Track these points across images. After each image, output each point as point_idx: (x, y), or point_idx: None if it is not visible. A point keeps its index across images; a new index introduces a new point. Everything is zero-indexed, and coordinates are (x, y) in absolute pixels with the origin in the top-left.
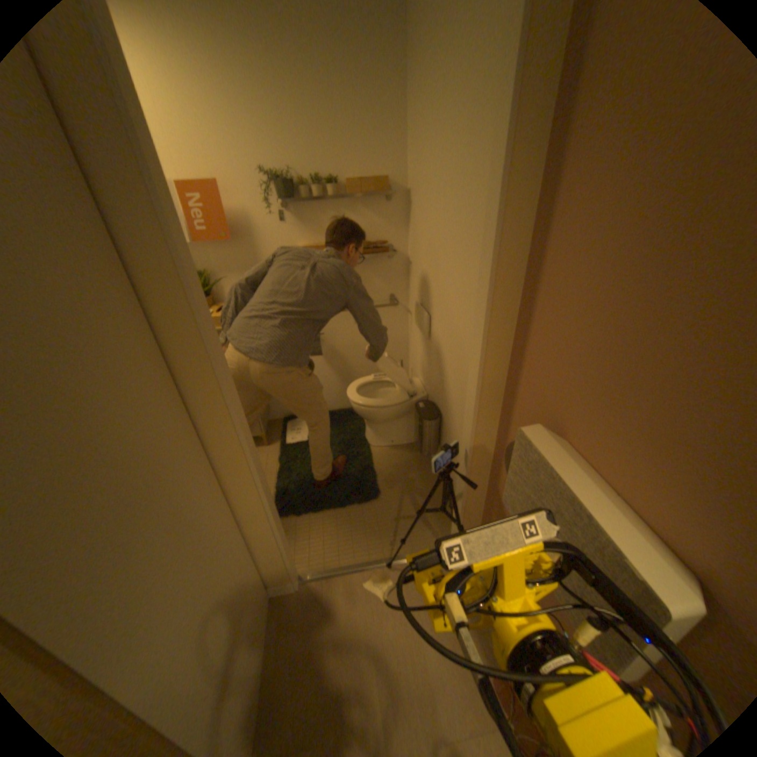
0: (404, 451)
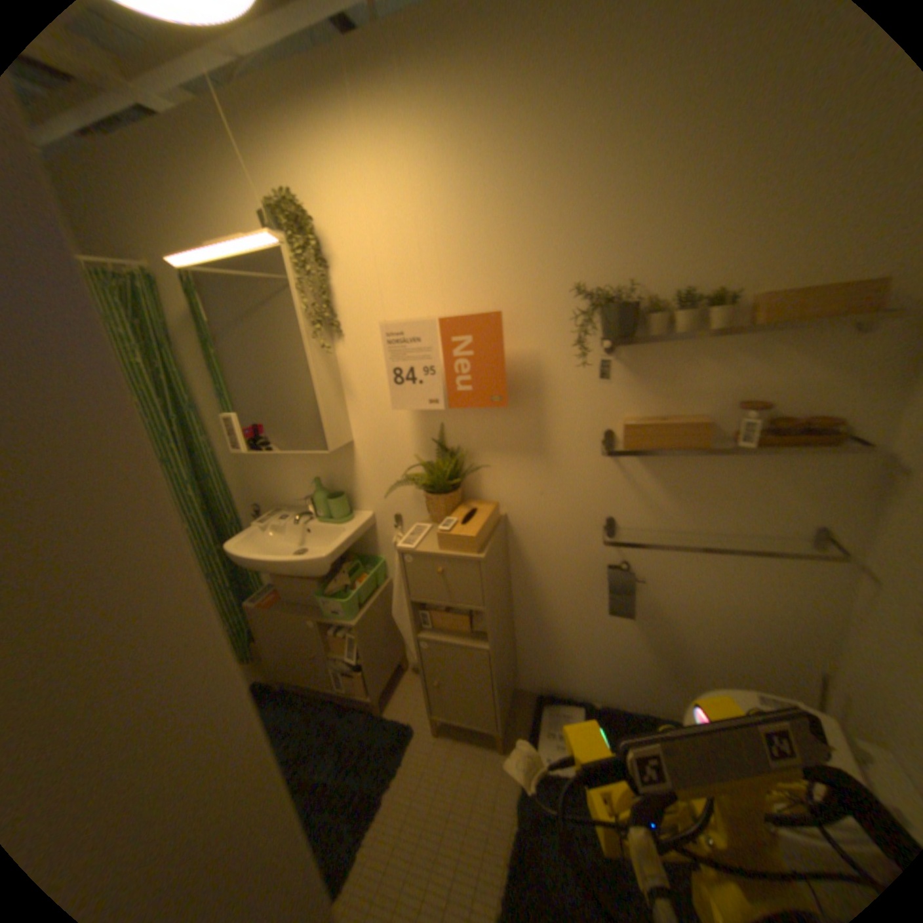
0: None
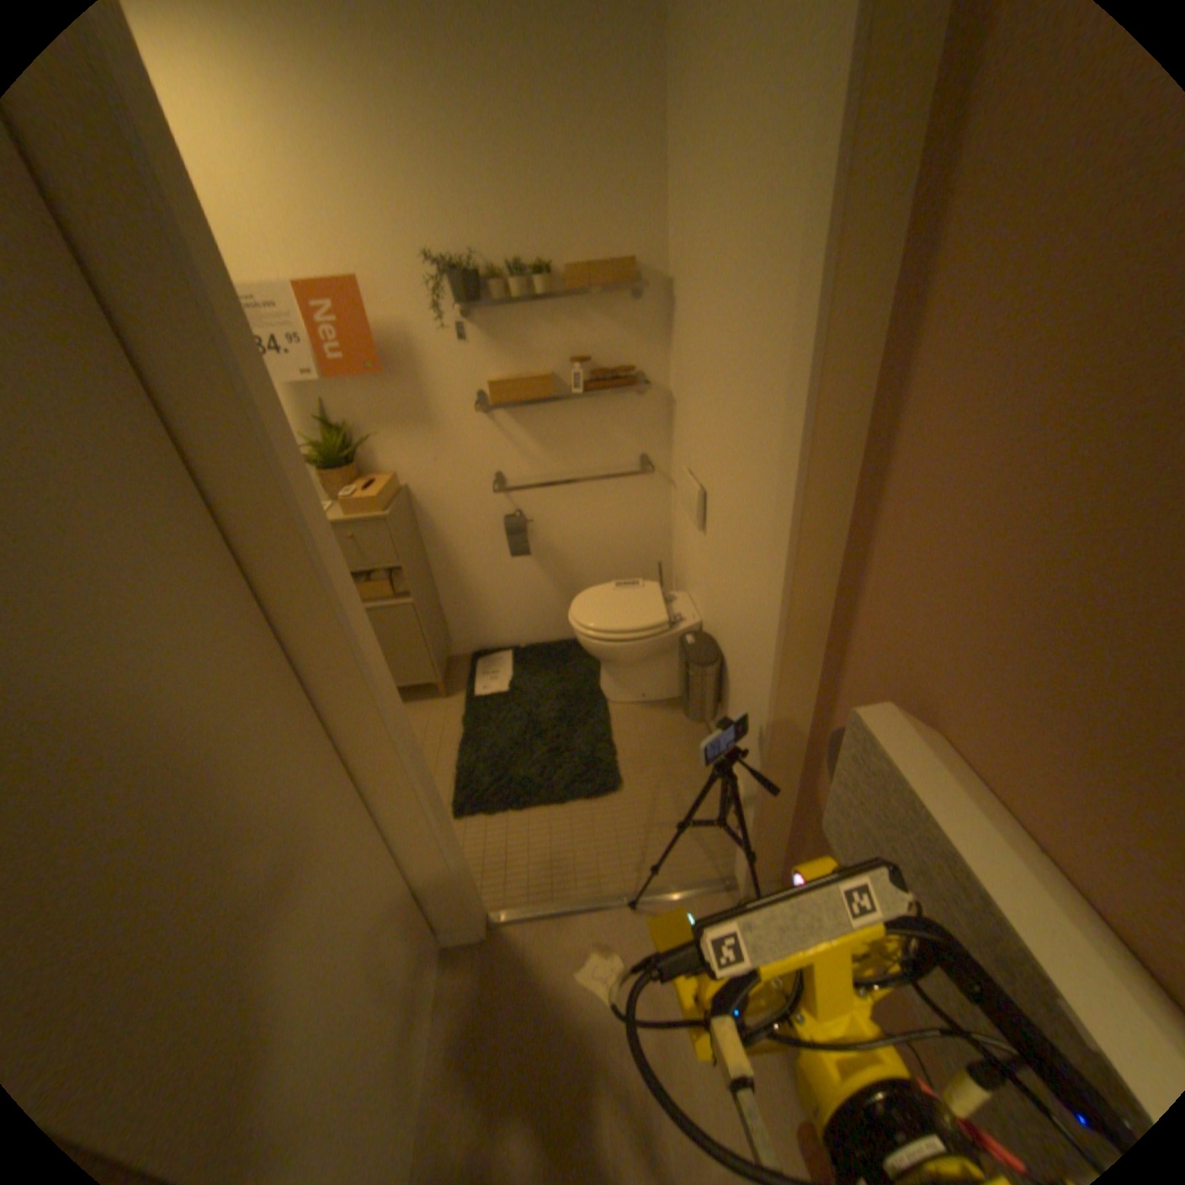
0: (663, 711)
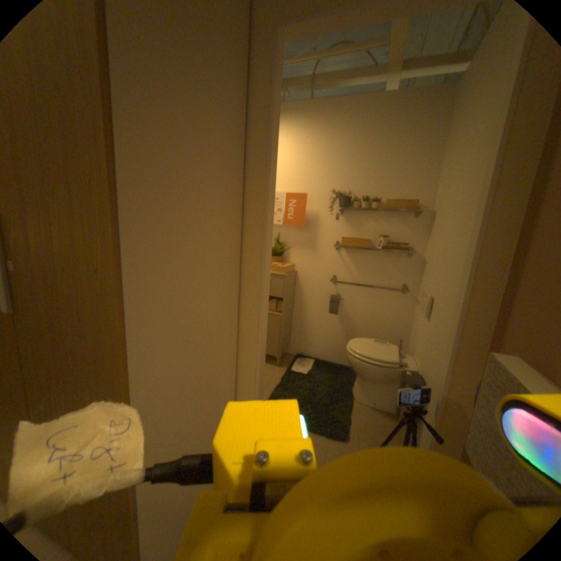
0: (385, 416)
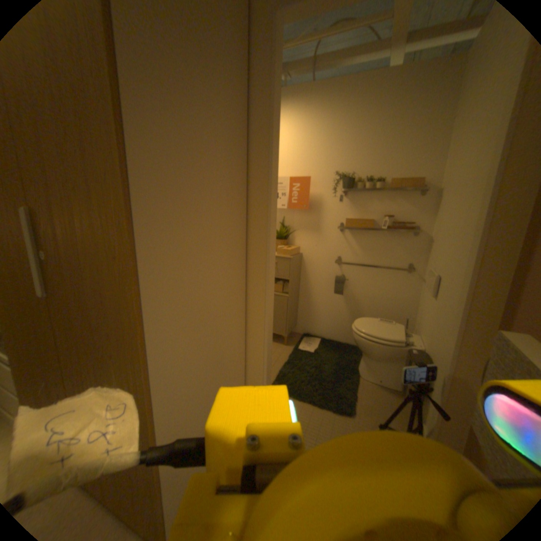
0: (391, 394)
